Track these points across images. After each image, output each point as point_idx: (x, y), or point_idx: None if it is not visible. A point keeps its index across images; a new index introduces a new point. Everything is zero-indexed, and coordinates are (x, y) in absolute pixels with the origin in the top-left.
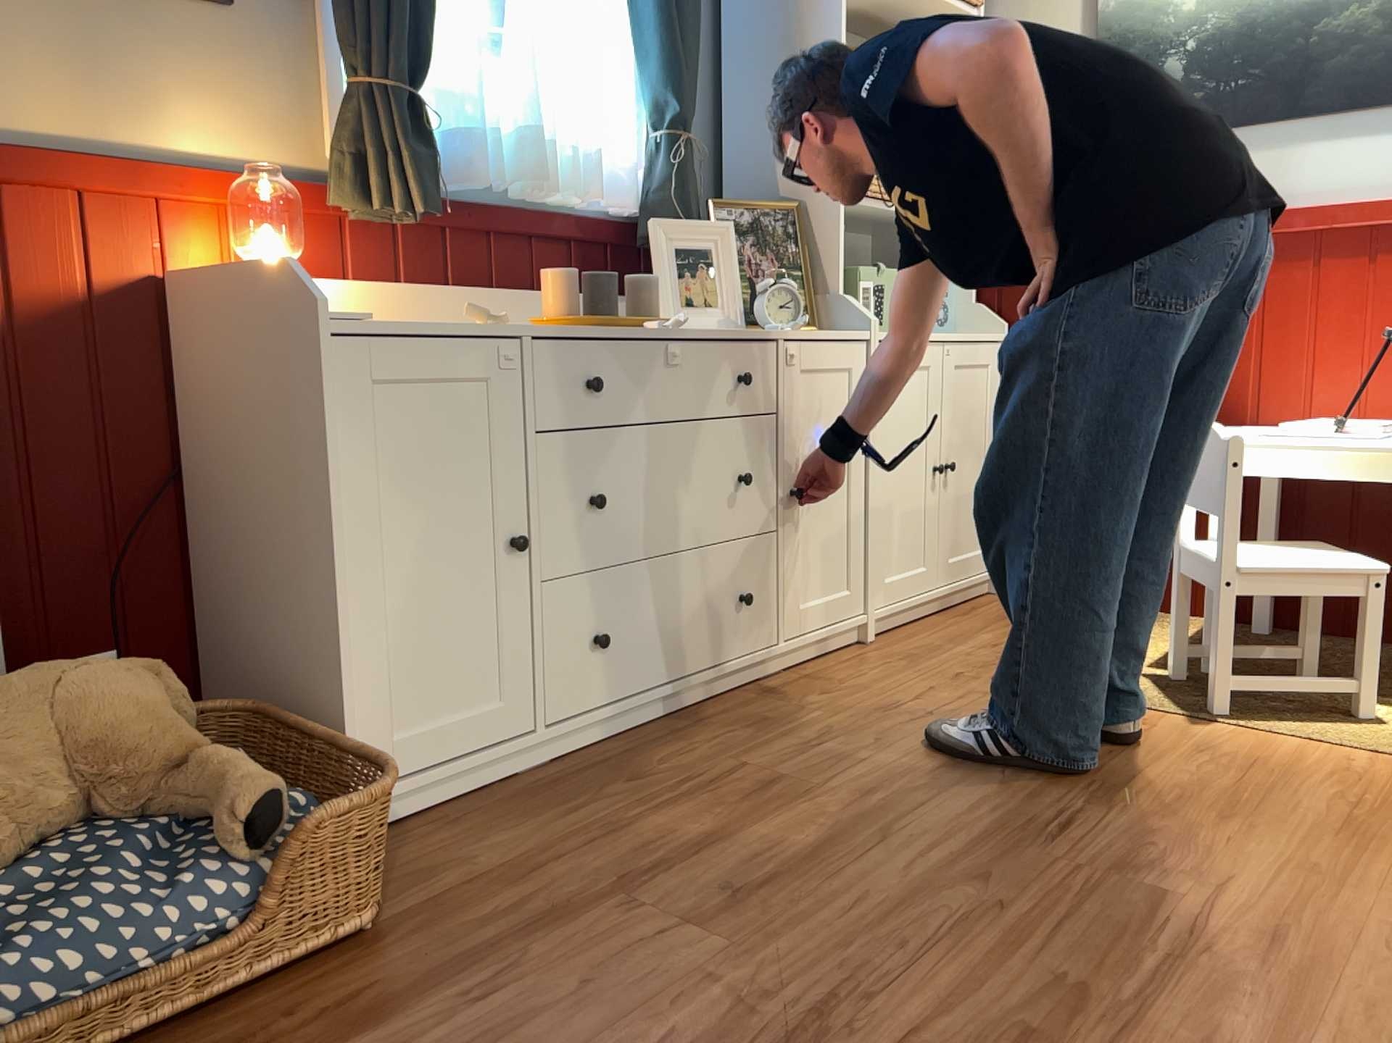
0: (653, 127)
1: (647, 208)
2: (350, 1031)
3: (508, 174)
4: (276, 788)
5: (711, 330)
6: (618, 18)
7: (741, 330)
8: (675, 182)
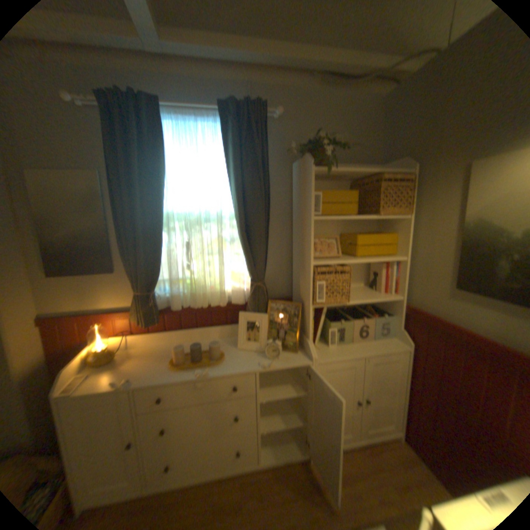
0: (250, 278)
1: (248, 302)
2: None
3: (192, 302)
4: None
5: (224, 372)
6: (237, 247)
7: (241, 369)
8: (251, 299)
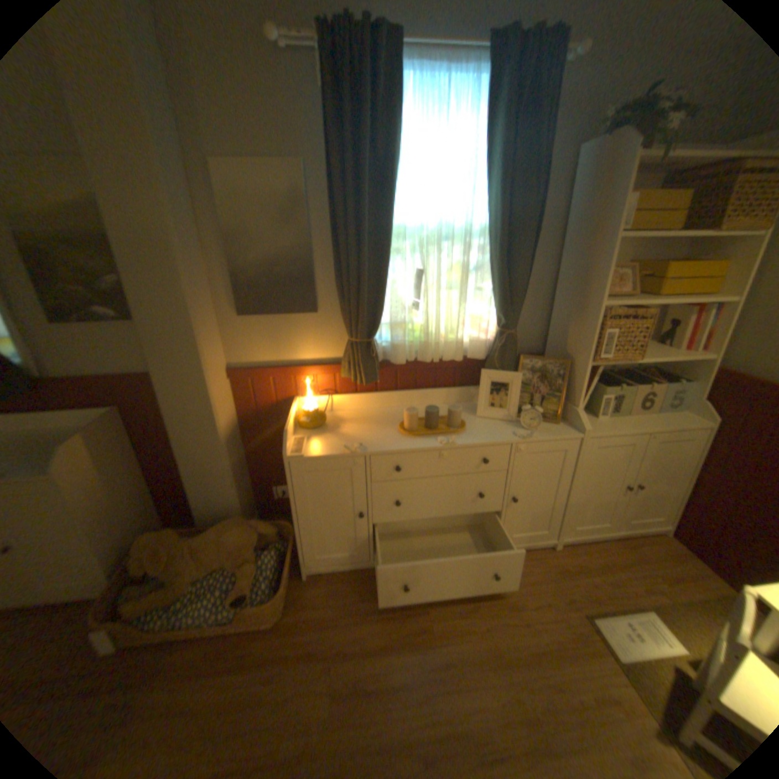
0: (497, 323)
1: (489, 356)
2: (237, 671)
3: (418, 353)
4: (244, 595)
5: (473, 439)
6: (485, 277)
7: (494, 437)
8: (499, 351)
